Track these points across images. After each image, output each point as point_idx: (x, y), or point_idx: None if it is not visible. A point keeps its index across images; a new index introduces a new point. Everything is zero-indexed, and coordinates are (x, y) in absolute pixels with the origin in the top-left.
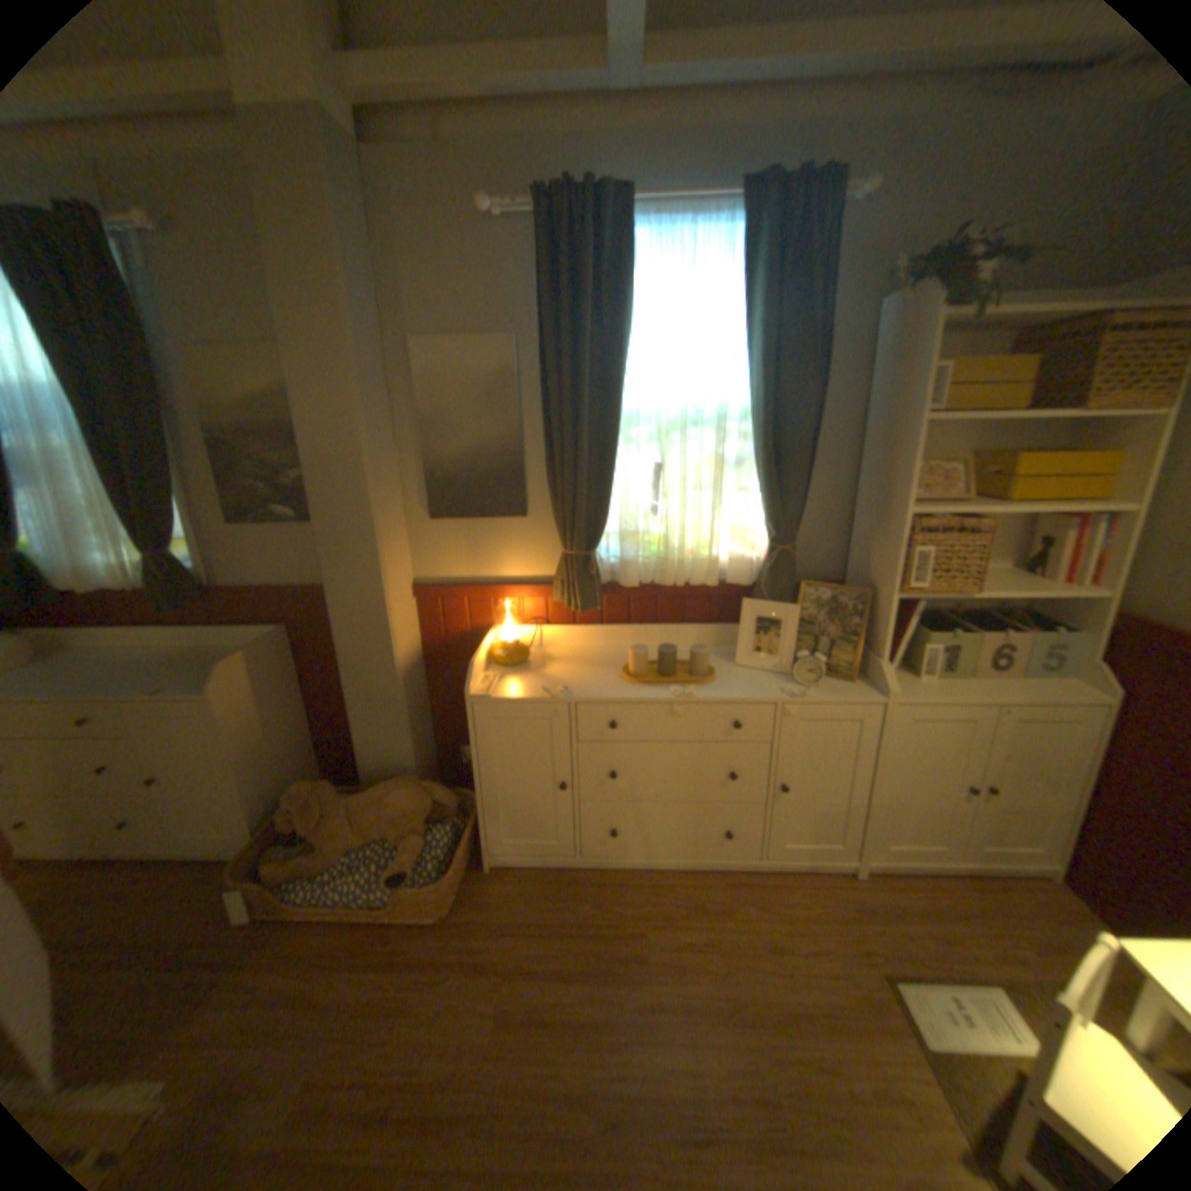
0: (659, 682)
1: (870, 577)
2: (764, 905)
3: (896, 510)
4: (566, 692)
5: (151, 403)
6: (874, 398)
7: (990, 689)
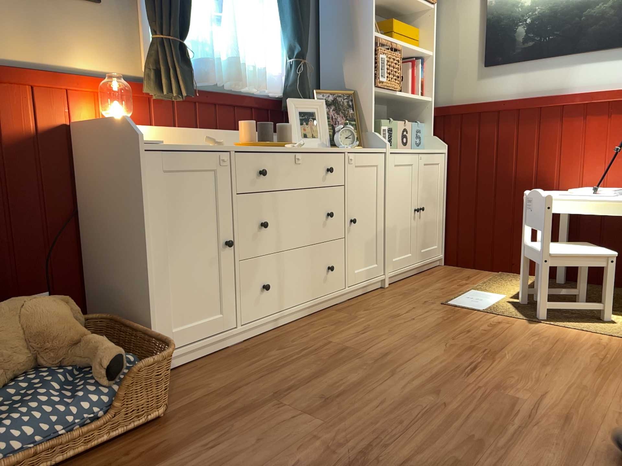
0: (273, 143)
1: (347, 88)
2: (363, 309)
3: (361, 36)
4: (222, 143)
5: None
6: None
7: (408, 150)
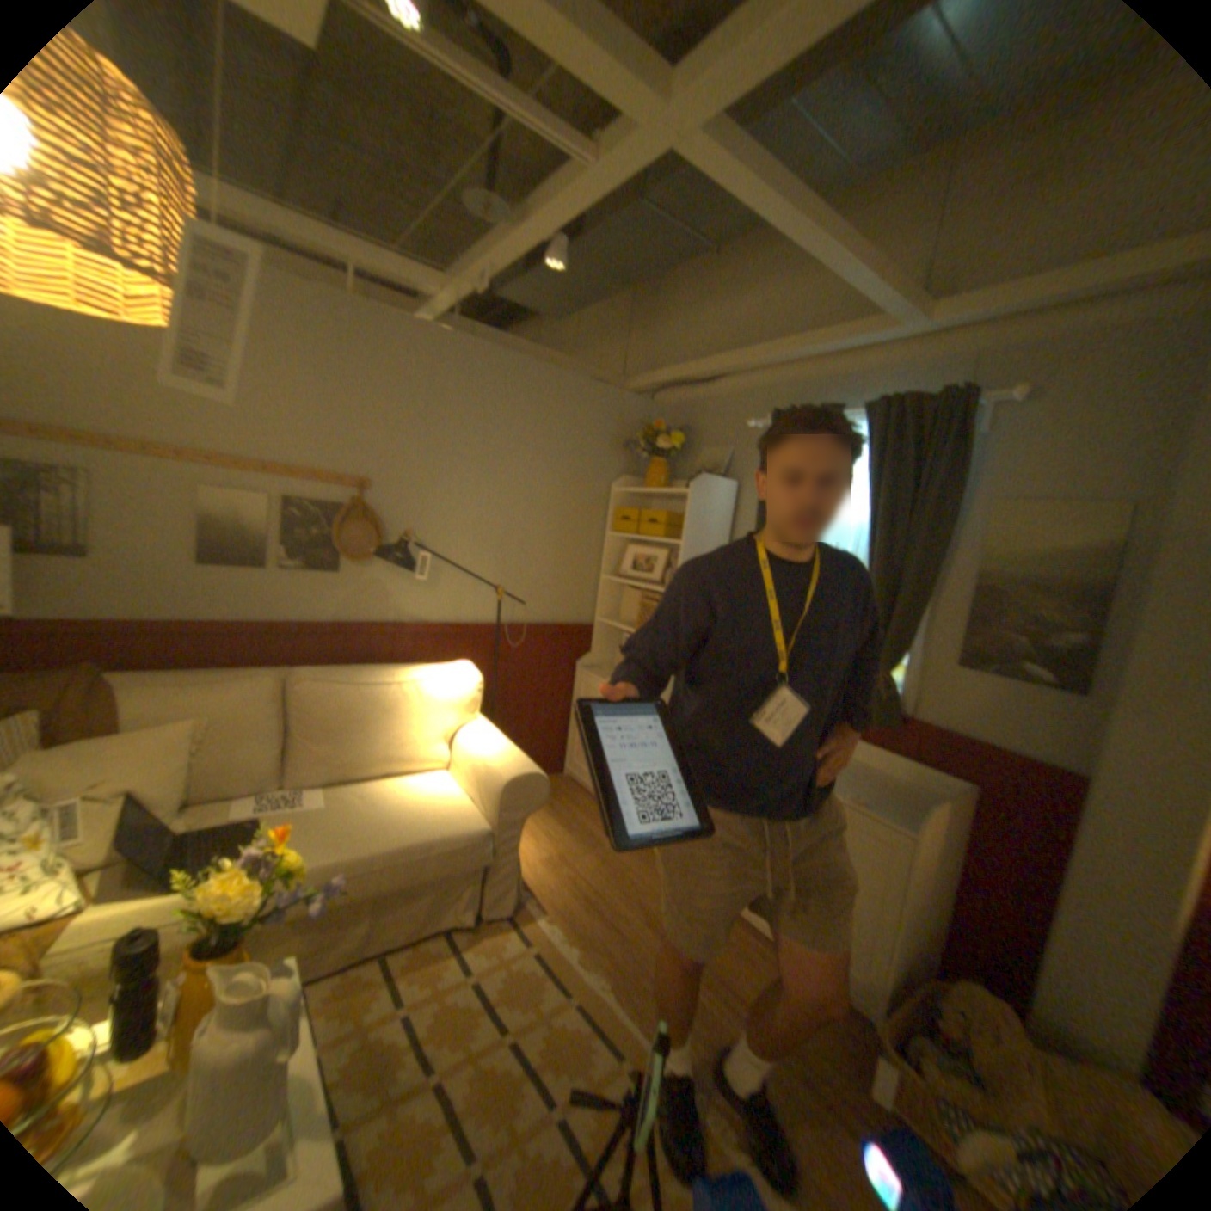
0: None
1: None
2: None
3: None
4: None
5: (943, 545)
6: None
7: None
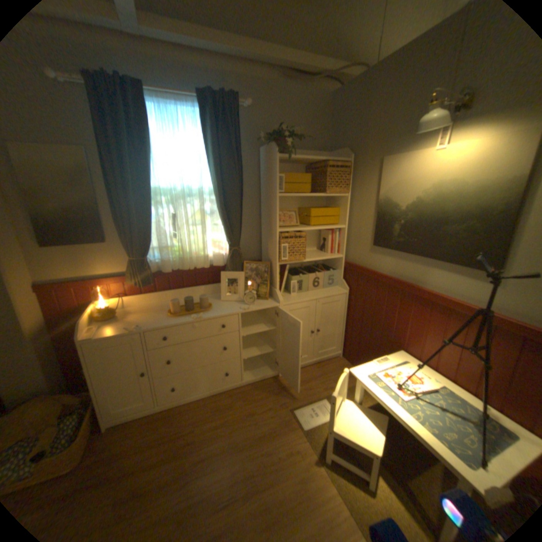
0: (186, 314)
1: (269, 257)
2: (244, 399)
3: (273, 231)
4: (137, 328)
5: None
6: (262, 187)
7: (312, 294)
